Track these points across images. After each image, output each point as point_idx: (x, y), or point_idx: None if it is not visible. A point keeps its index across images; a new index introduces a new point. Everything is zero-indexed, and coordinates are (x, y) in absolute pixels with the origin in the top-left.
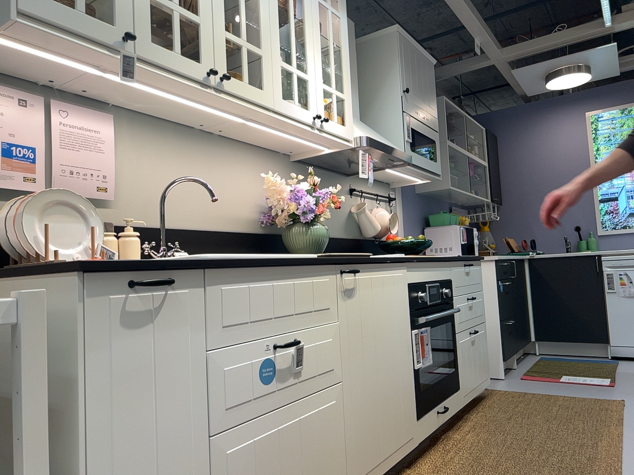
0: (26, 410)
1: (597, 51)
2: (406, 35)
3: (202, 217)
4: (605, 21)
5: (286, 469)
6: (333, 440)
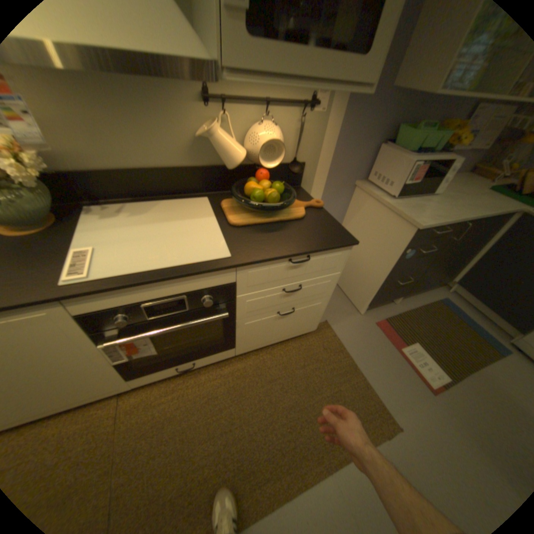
0: None
1: None
2: None
3: None
4: None
5: None
6: None
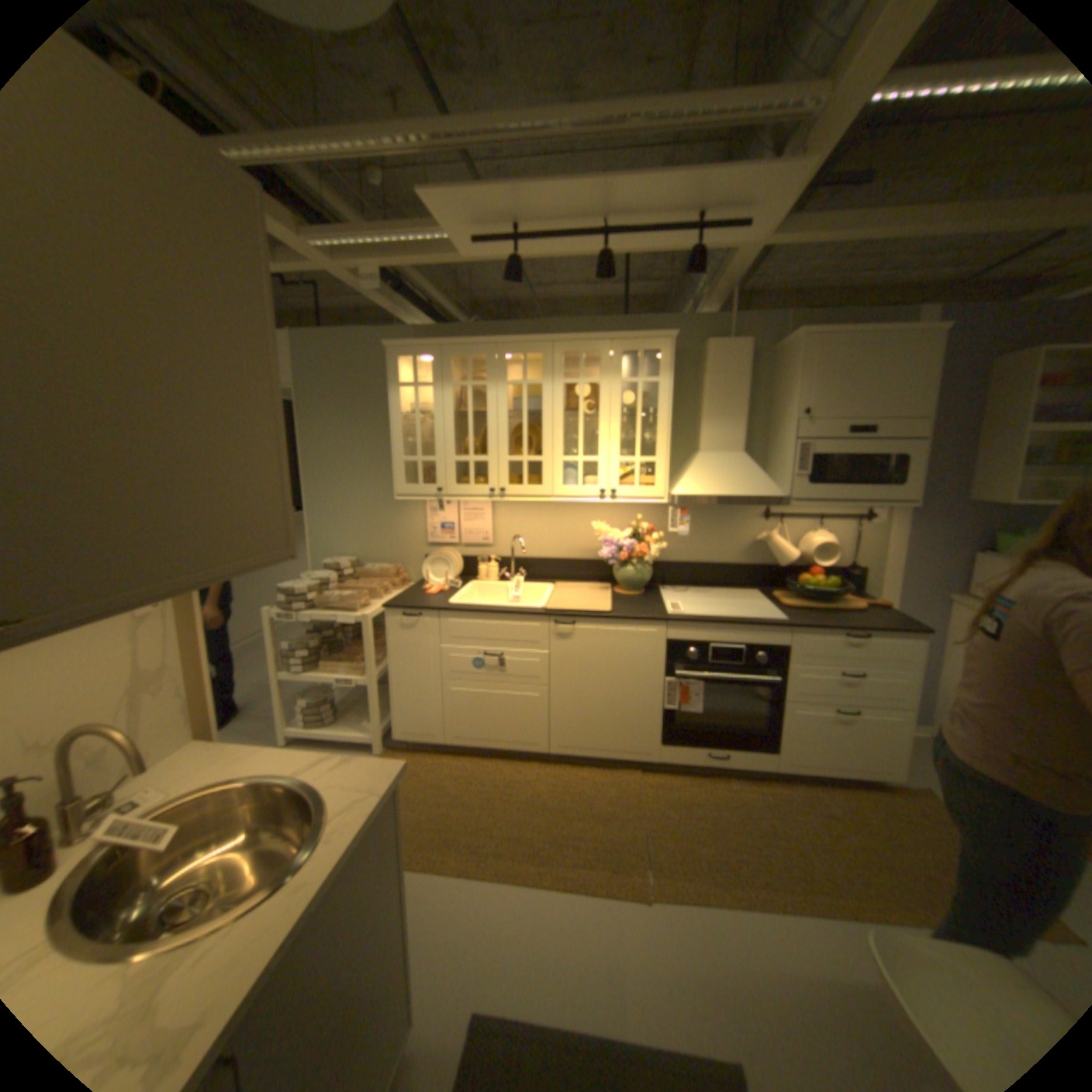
0: (368, 648)
1: None
2: (830, 330)
3: (557, 551)
4: None
5: (493, 712)
6: (537, 716)
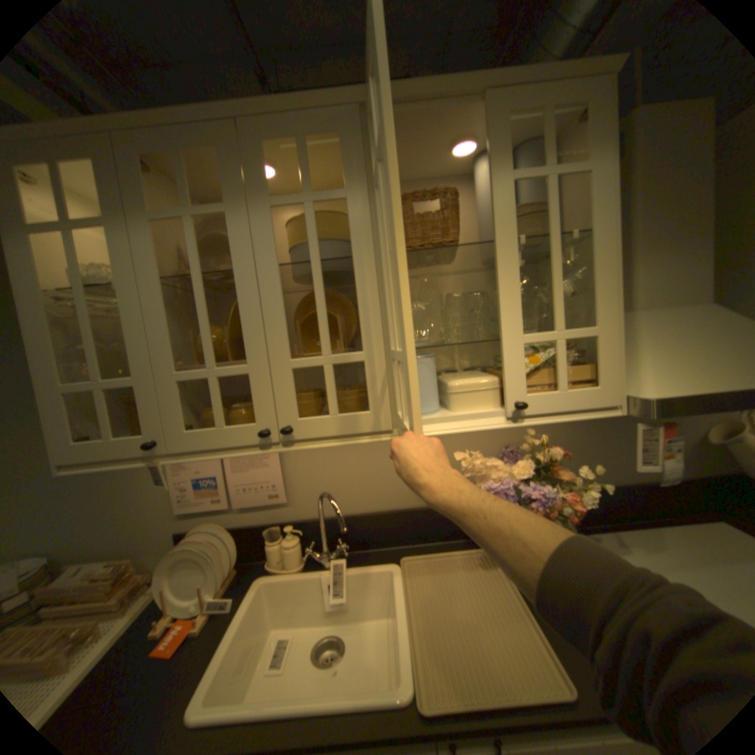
0: None
1: None
2: None
3: (393, 497)
4: None
5: None
6: None
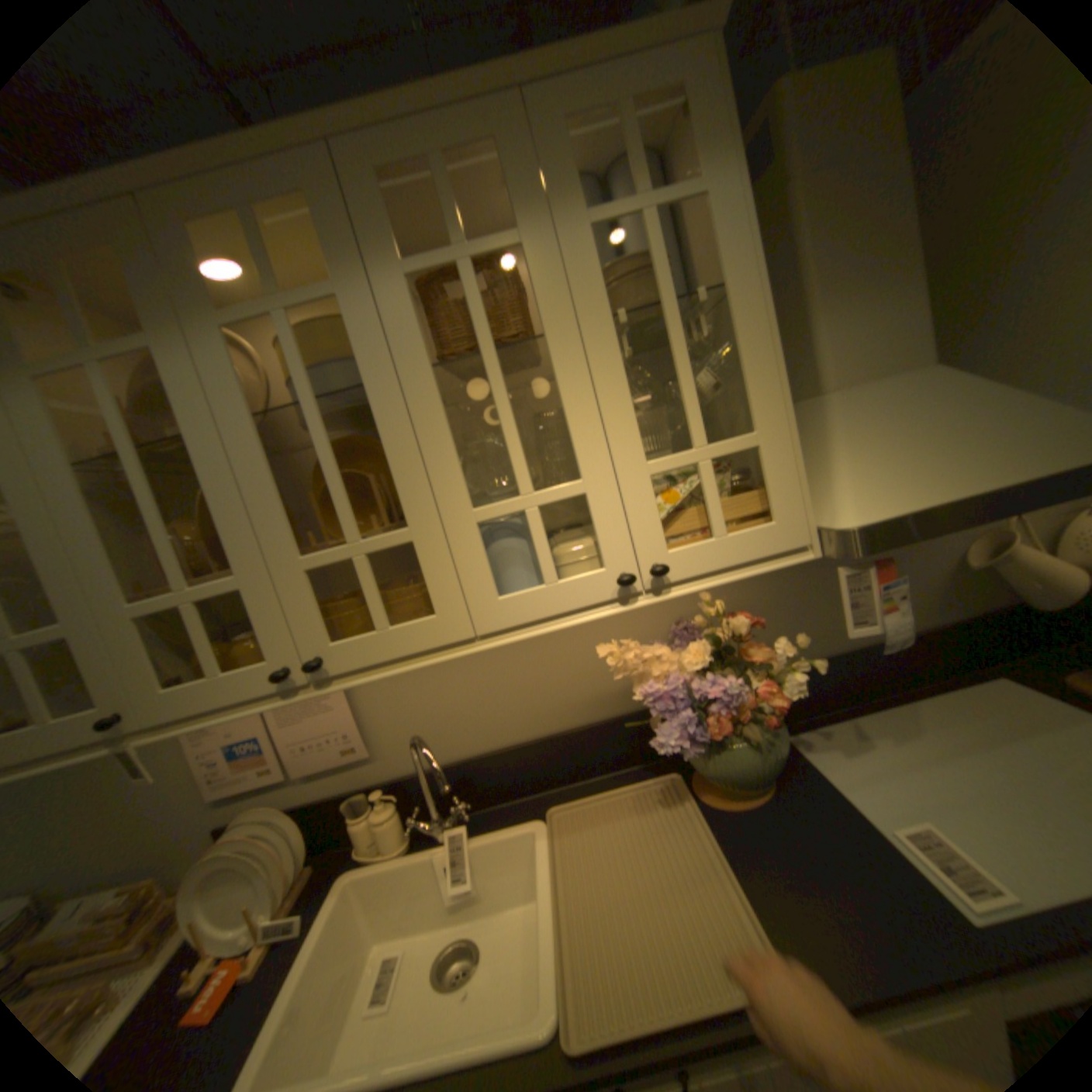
0: None
1: None
2: None
3: (524, 722)
4: None
5: None
6: None
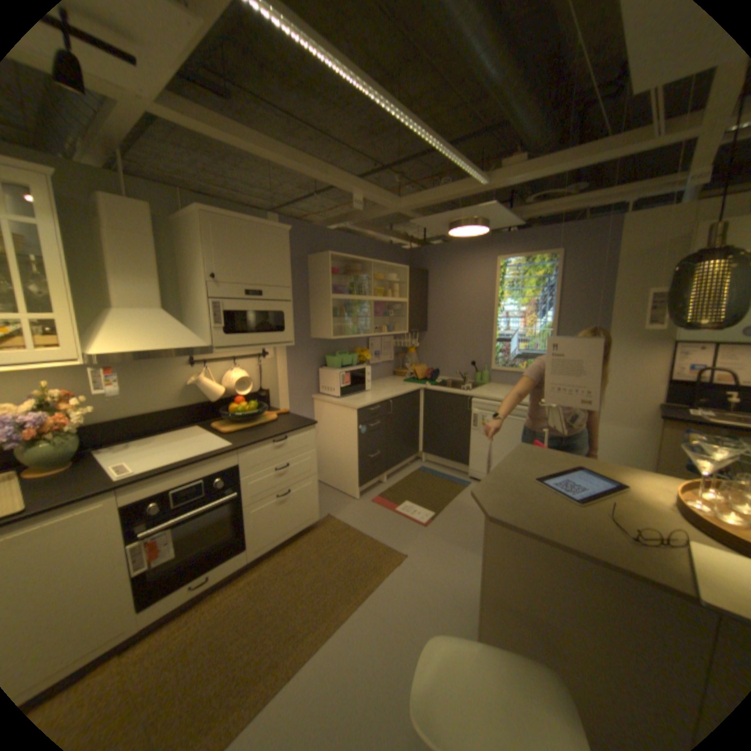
0: None
1: (481, 207)
2: (217, 211)
3: None
4: (481, 178)
5: None
6: None
